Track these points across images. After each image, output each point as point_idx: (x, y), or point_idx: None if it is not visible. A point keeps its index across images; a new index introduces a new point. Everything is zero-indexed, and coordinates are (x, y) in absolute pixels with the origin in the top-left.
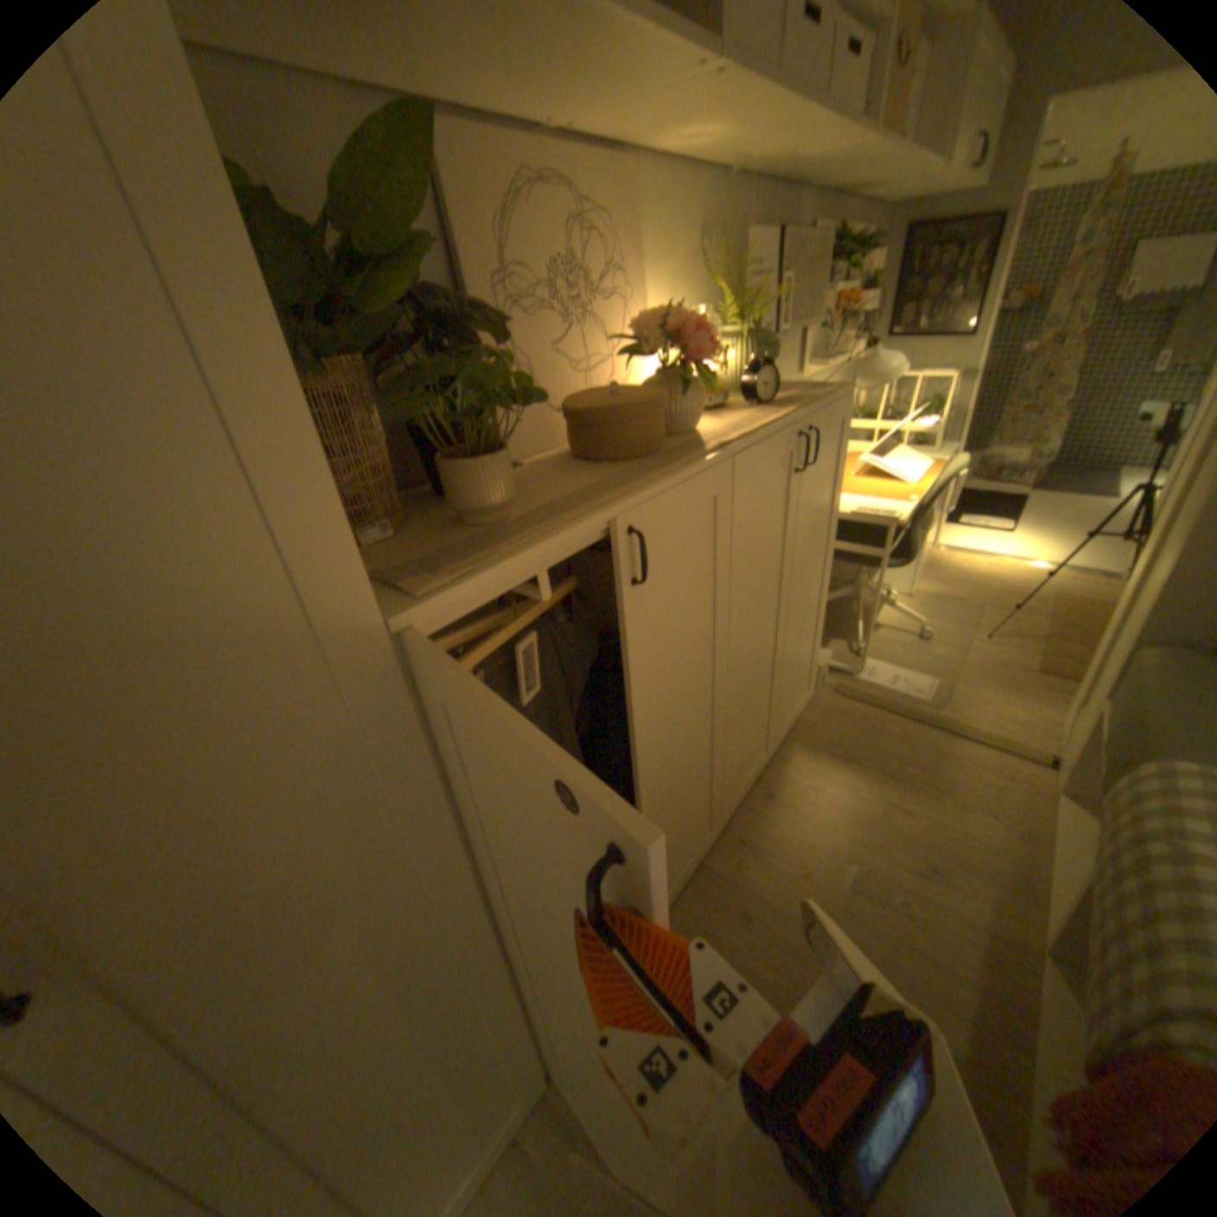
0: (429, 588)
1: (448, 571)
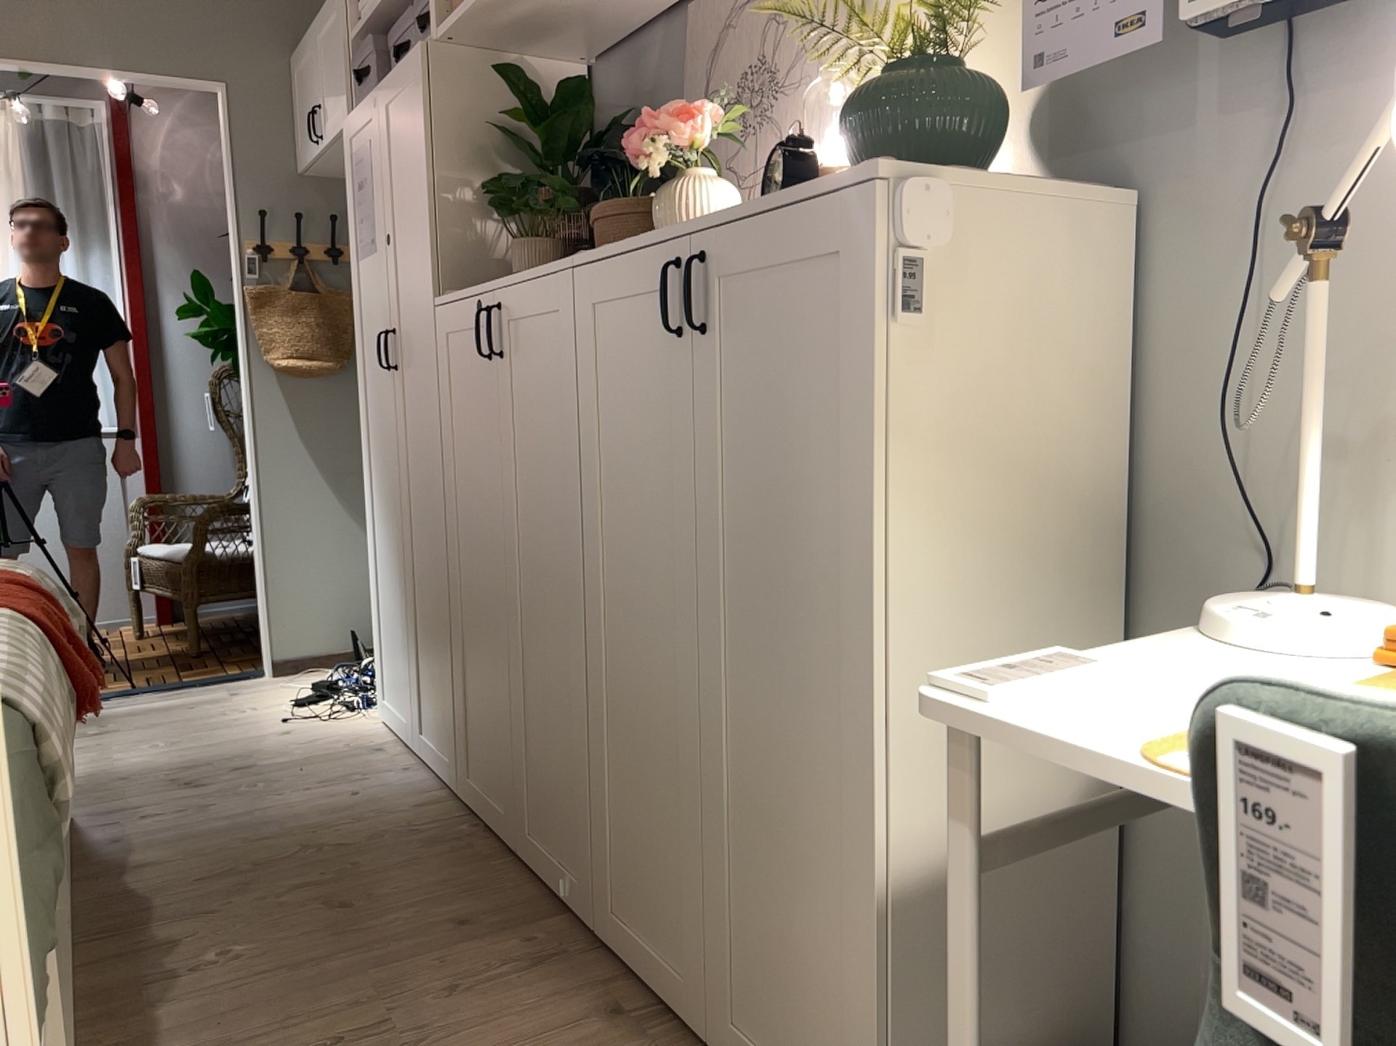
0: (444, 294)
1: (456, 292)
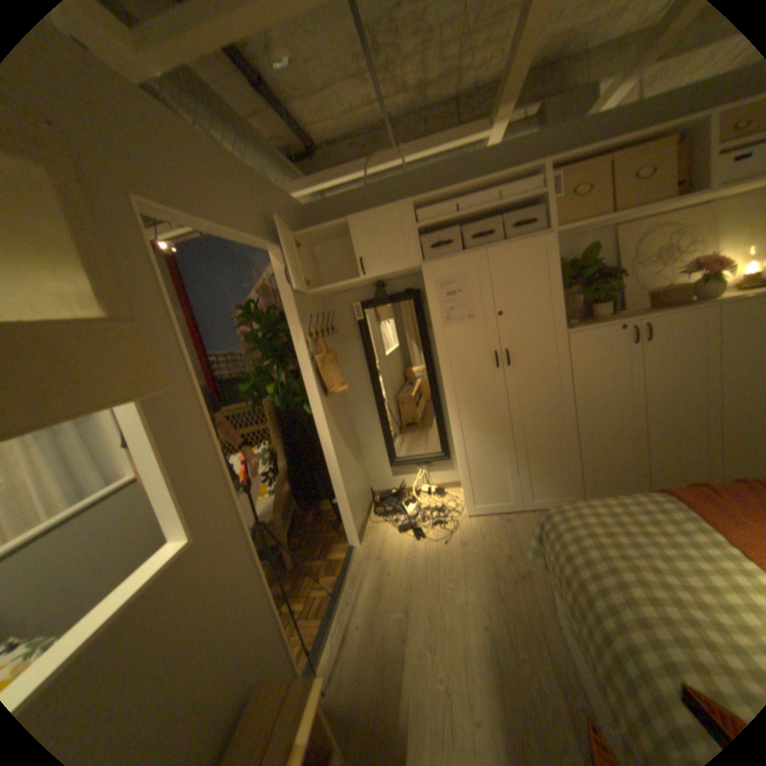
0: (577, 328)
1: (583, 327)
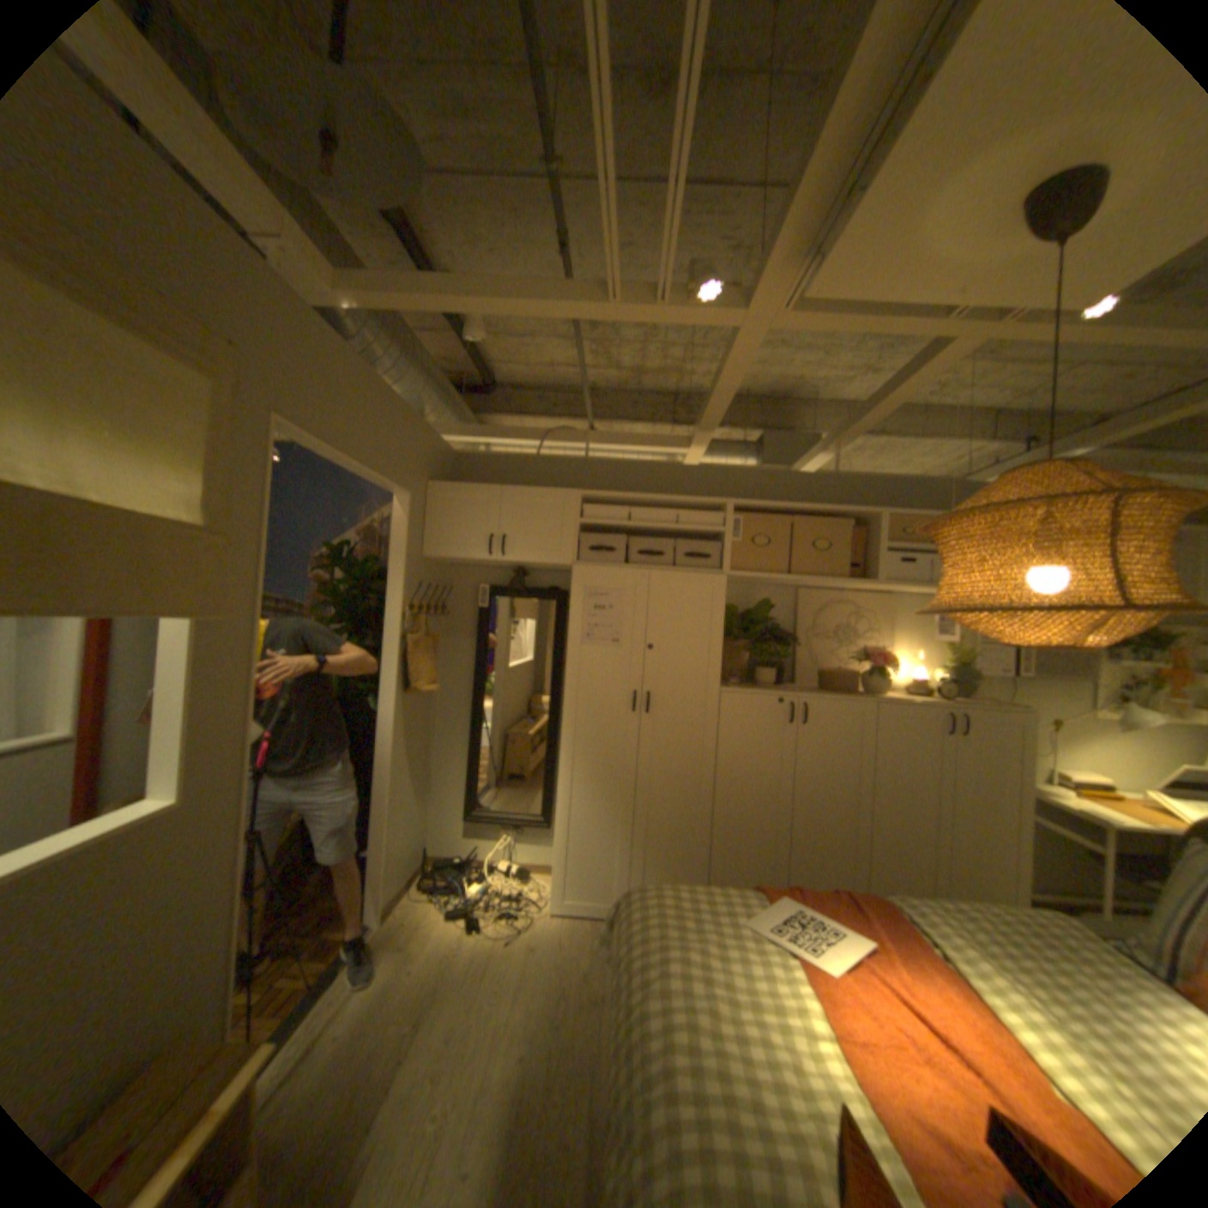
0: (731, 689)
1: (738, 689)
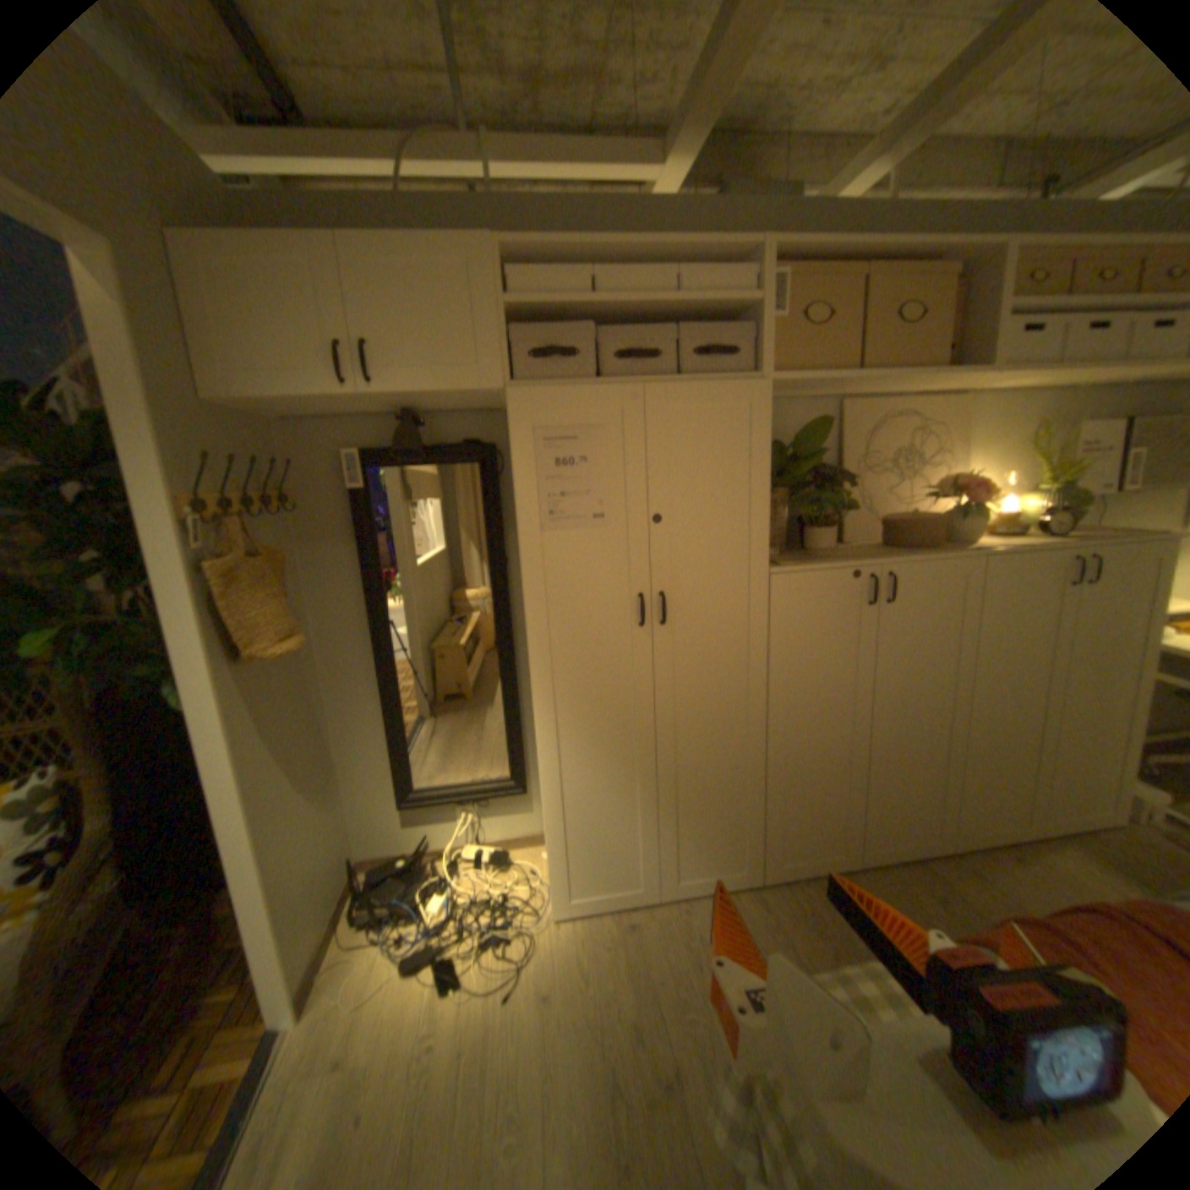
0: (785, 566)
1: (794, 564)
